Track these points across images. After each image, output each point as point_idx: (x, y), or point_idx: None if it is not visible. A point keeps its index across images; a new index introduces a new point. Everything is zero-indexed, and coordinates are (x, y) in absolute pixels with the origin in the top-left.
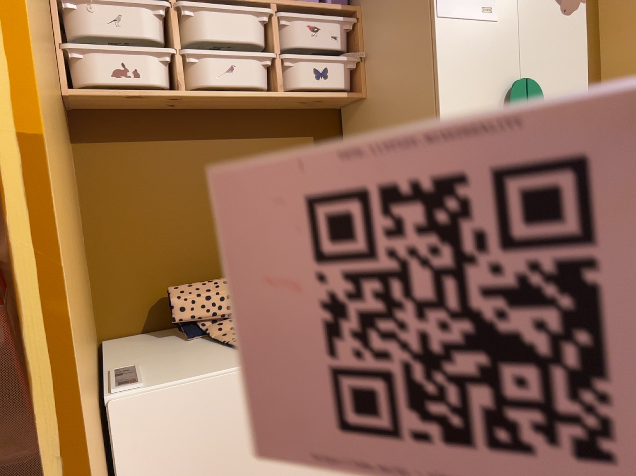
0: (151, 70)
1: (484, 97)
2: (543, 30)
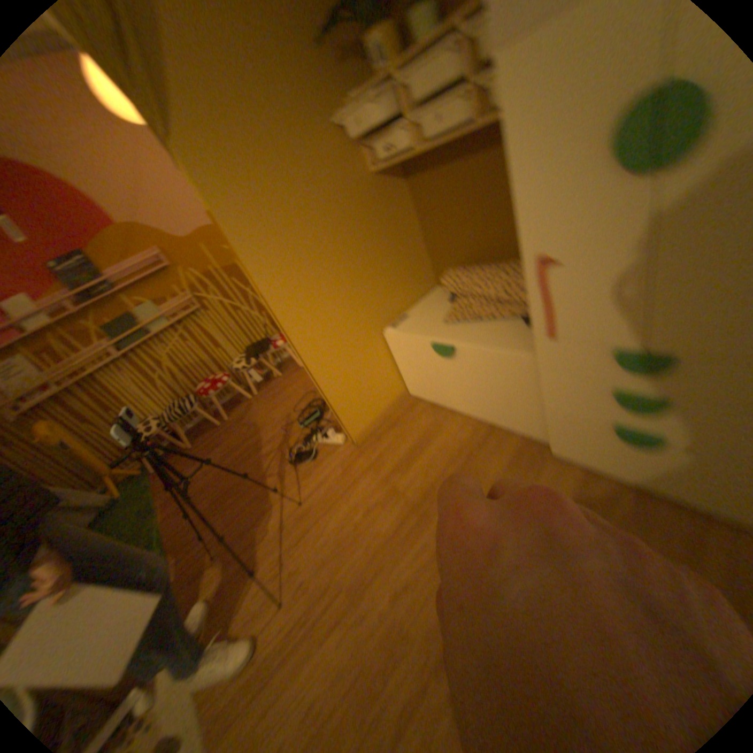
0: (397, 135)
1: (573, 142)
2: None
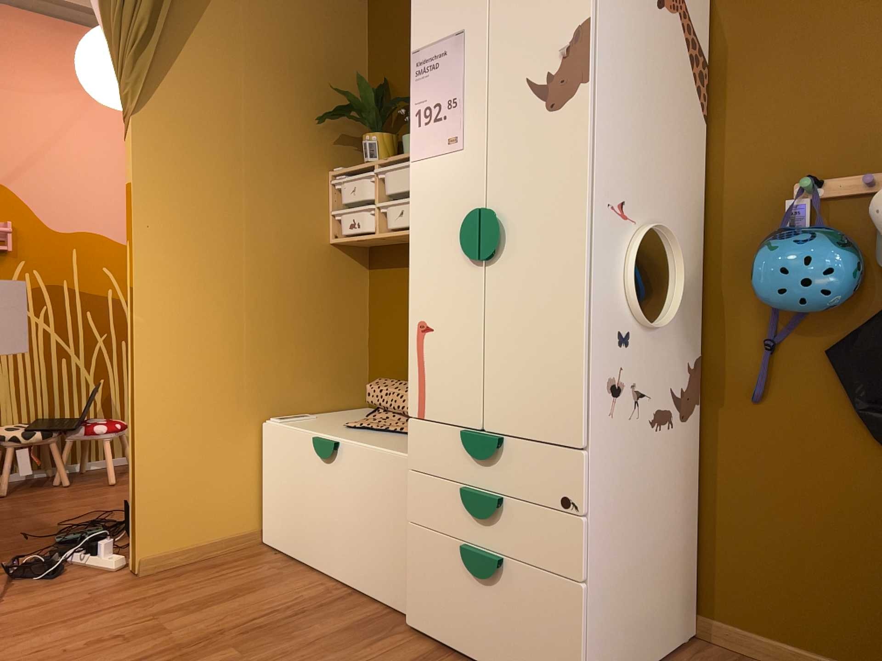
0: (365, 219)
1: (445, 232)
2: (518, 140)
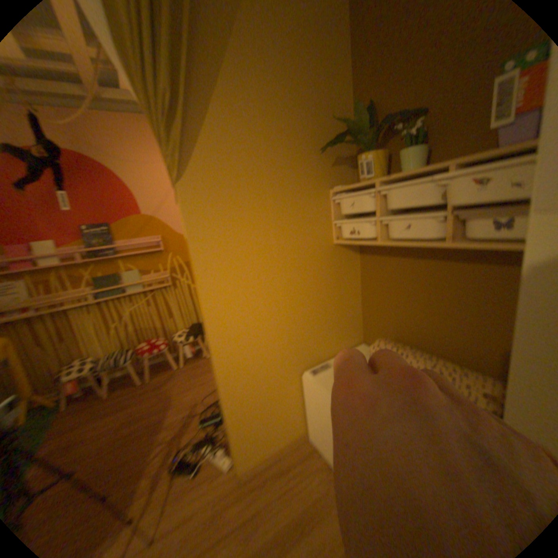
0: (366, 227)
1: None
2: None
